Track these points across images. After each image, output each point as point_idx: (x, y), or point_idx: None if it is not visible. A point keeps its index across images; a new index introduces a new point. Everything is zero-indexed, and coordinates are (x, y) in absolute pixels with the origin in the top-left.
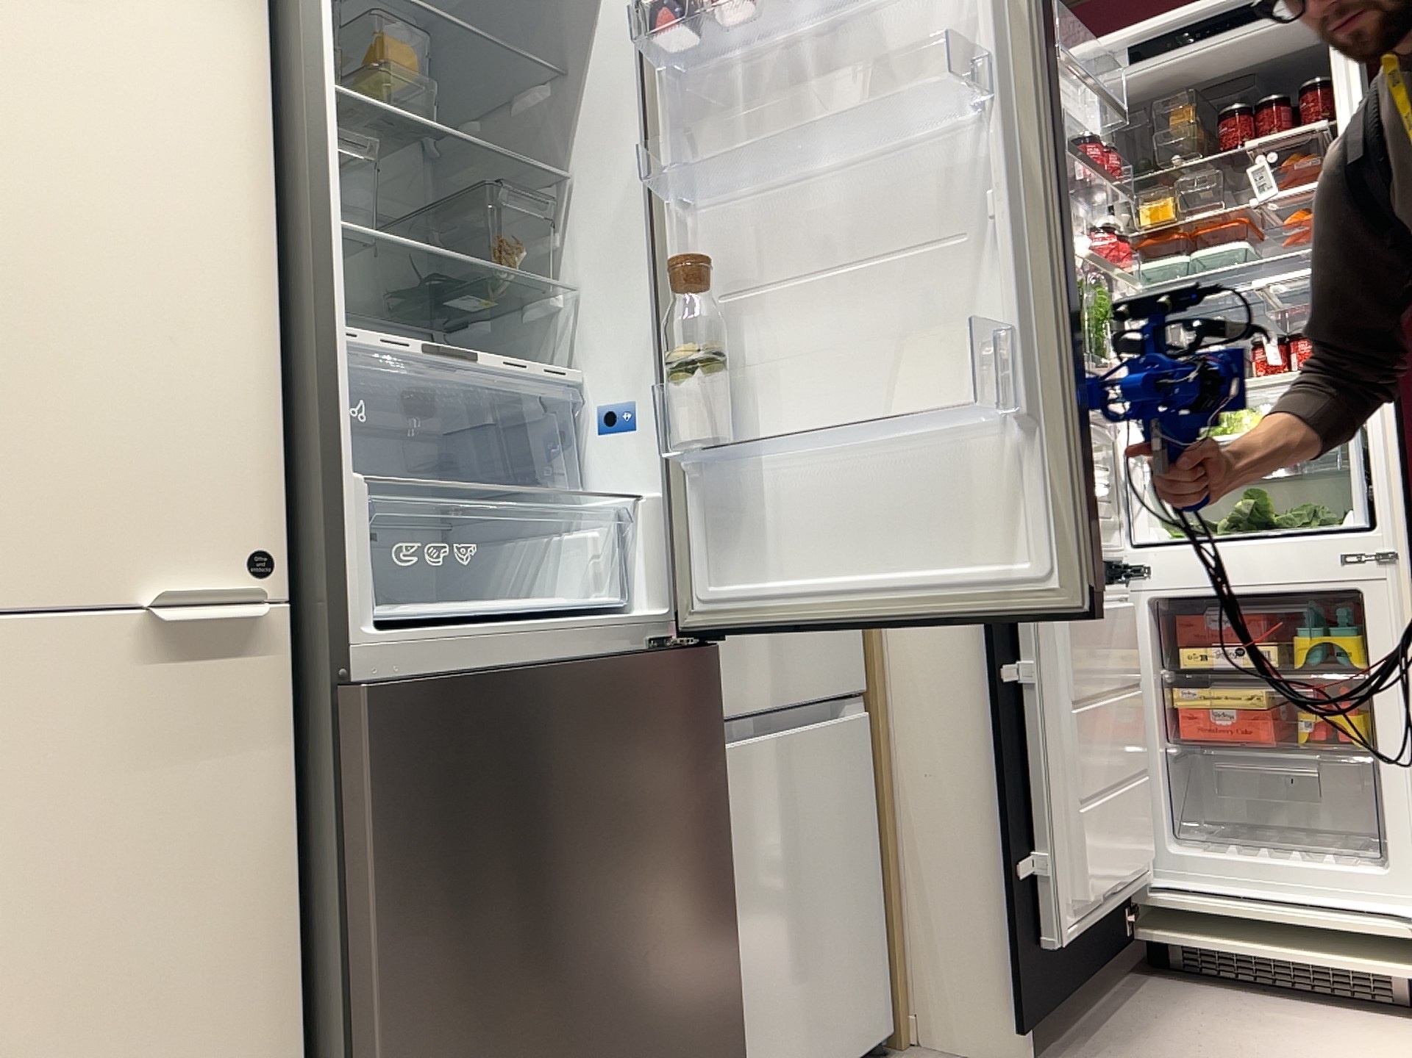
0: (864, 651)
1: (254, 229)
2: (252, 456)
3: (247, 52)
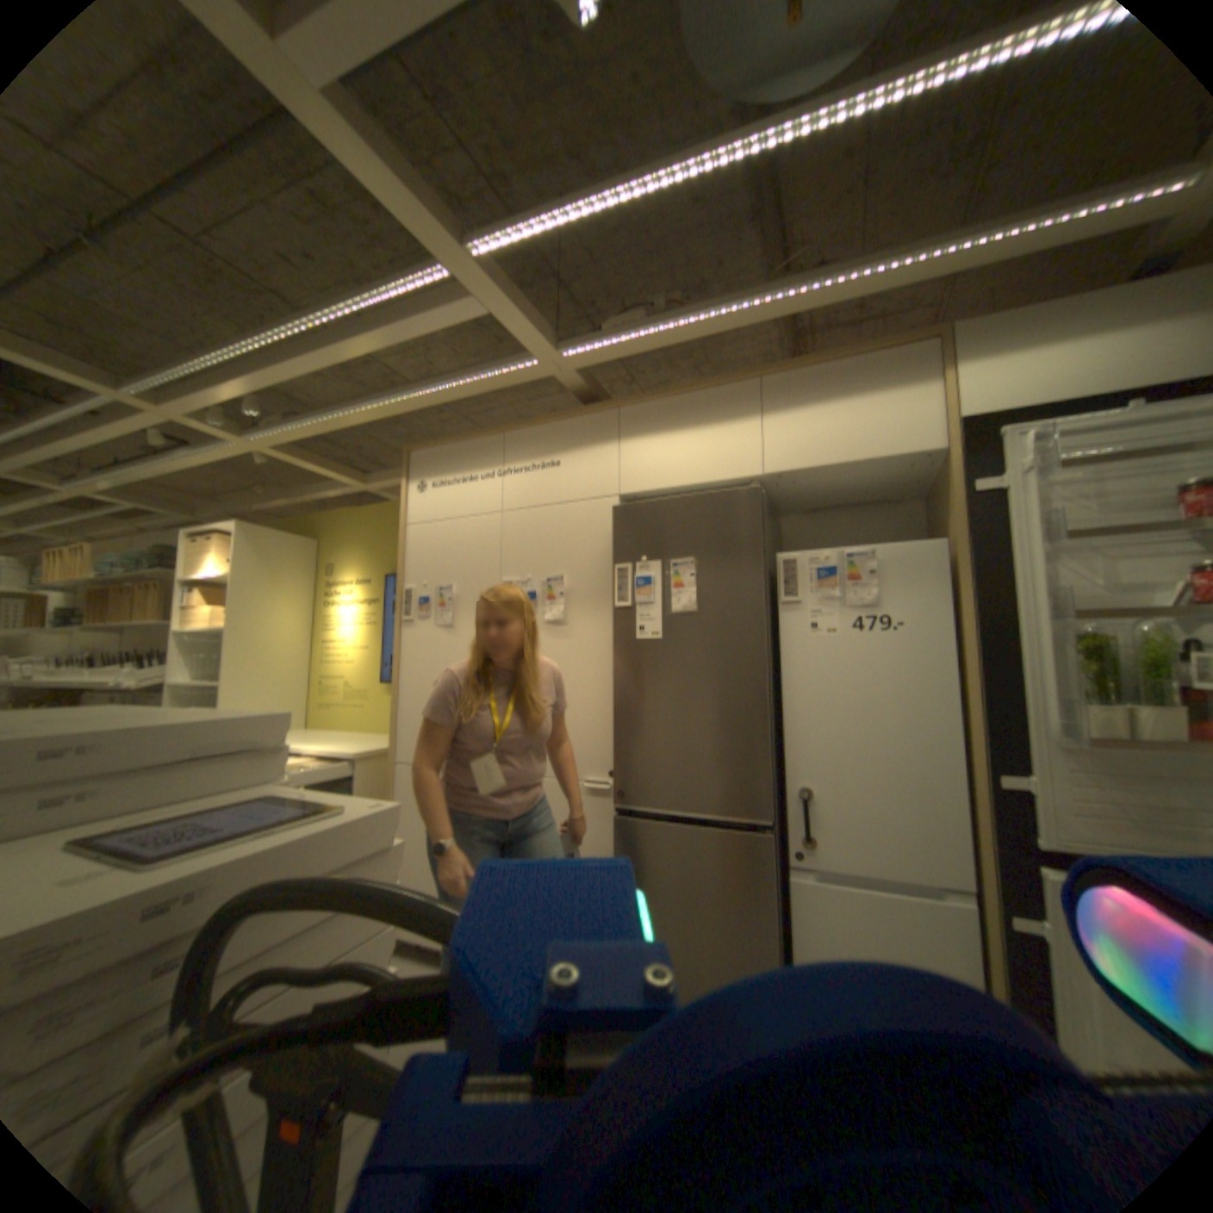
0: (981, 865)
1: (613, 682)
2: (611, 744)
3: (613, 633)
